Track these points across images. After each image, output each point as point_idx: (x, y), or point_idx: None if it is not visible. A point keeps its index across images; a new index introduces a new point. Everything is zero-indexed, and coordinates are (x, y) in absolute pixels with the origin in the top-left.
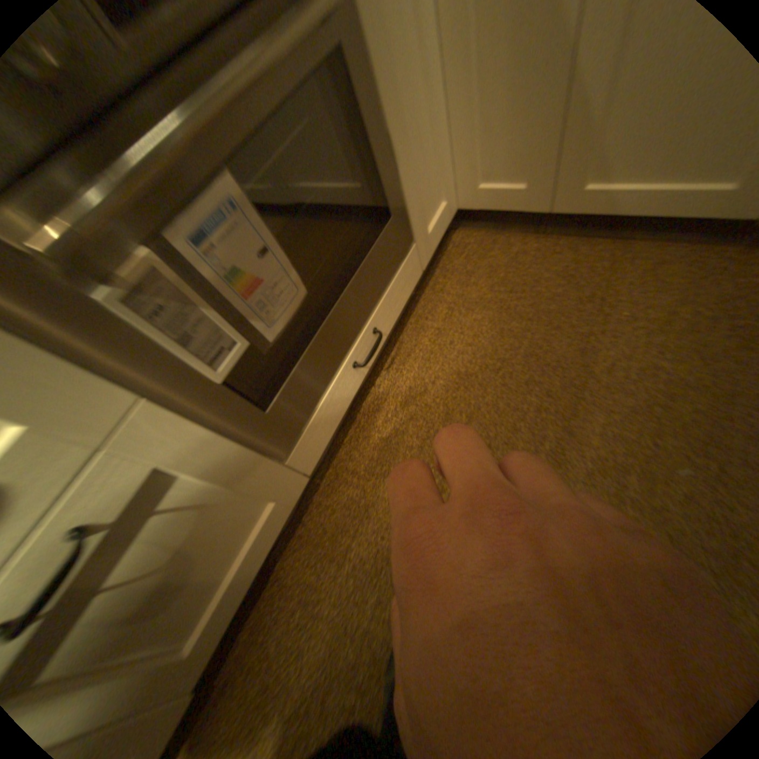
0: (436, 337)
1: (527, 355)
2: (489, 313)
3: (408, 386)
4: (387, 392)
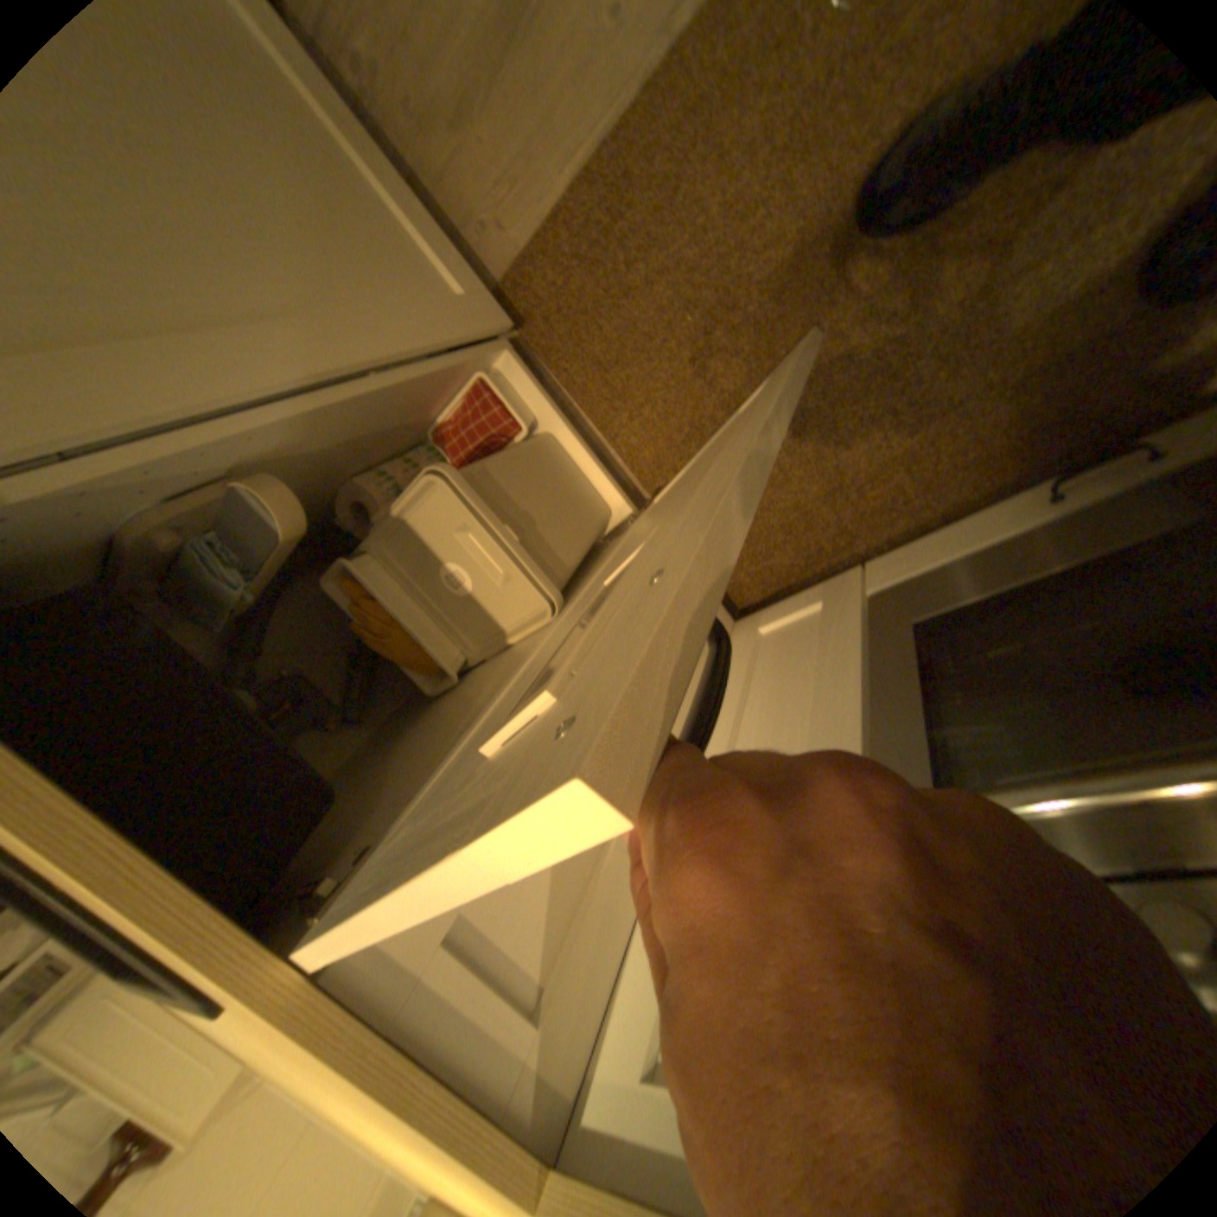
0: (924, 456)
1: (842, 331)
2: (823, 440)
3: (1046, 397)
4: (1087, 411)
